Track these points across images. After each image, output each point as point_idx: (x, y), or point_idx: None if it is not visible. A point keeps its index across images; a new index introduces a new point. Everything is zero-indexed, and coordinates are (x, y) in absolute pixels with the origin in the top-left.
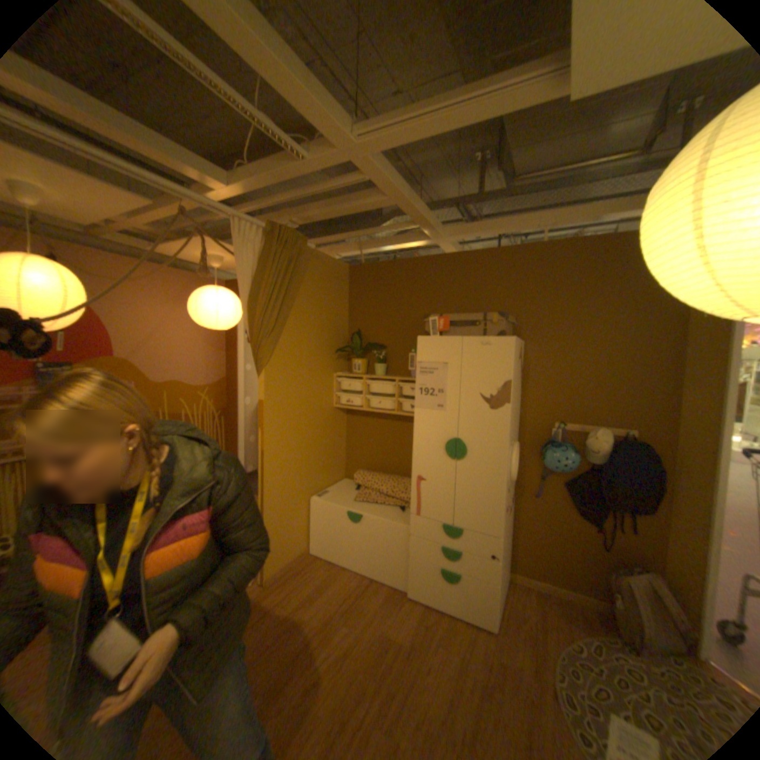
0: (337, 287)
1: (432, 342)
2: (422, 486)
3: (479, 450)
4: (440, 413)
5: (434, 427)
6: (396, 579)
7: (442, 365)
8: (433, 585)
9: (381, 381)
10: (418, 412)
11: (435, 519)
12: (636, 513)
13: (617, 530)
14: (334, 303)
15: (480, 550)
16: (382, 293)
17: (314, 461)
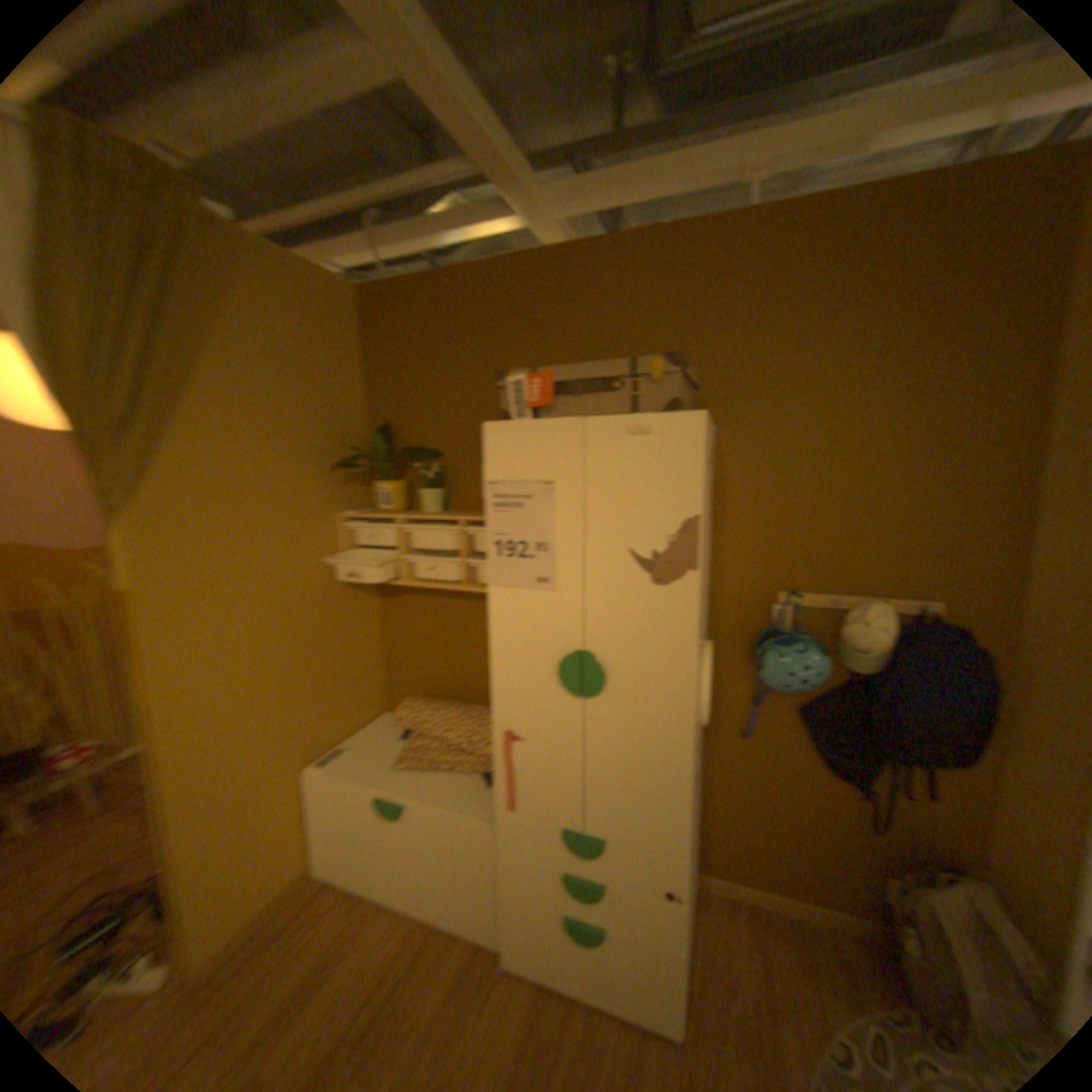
0: (325, 328)
1: (516, 432)
2: (514, 751)
3: (631, 675)
4: (542, 595)
5: (533, 628)
6: (478, 929)
7: (540, 488)
8: (549, 946)
9: (429, 526)
10: (499, 591)
11: (546, 819)
12: (940, 765)
13: (898, 793)
14: (321, 364)
15: (641, 881)
16: (424, 341)
17: (302, 697)
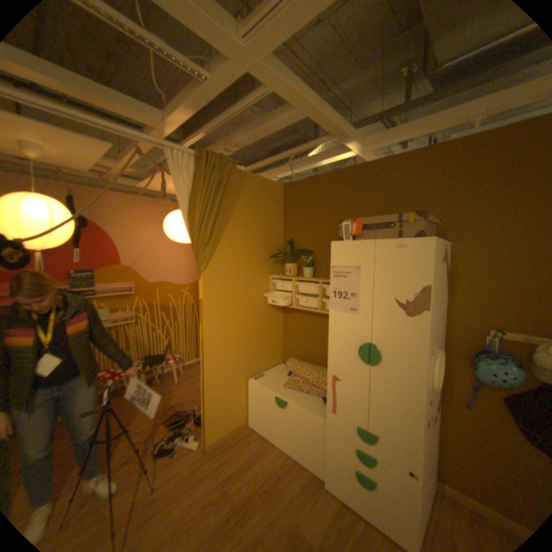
0: (272, 203)
1: (346, 245)
2: (337, 385)
3: (395, 357)
4: (354, 316)
5: (349, 330)
6: (317, 467)
7: (355, 269)
8: (349, 483)
9: (307, 283)
10: (335, 313)
11: (351, 420)
12: None
13: None
14: (269, 217)
15: (397, 462)
16: (310, 205)
17: (252, 349)
